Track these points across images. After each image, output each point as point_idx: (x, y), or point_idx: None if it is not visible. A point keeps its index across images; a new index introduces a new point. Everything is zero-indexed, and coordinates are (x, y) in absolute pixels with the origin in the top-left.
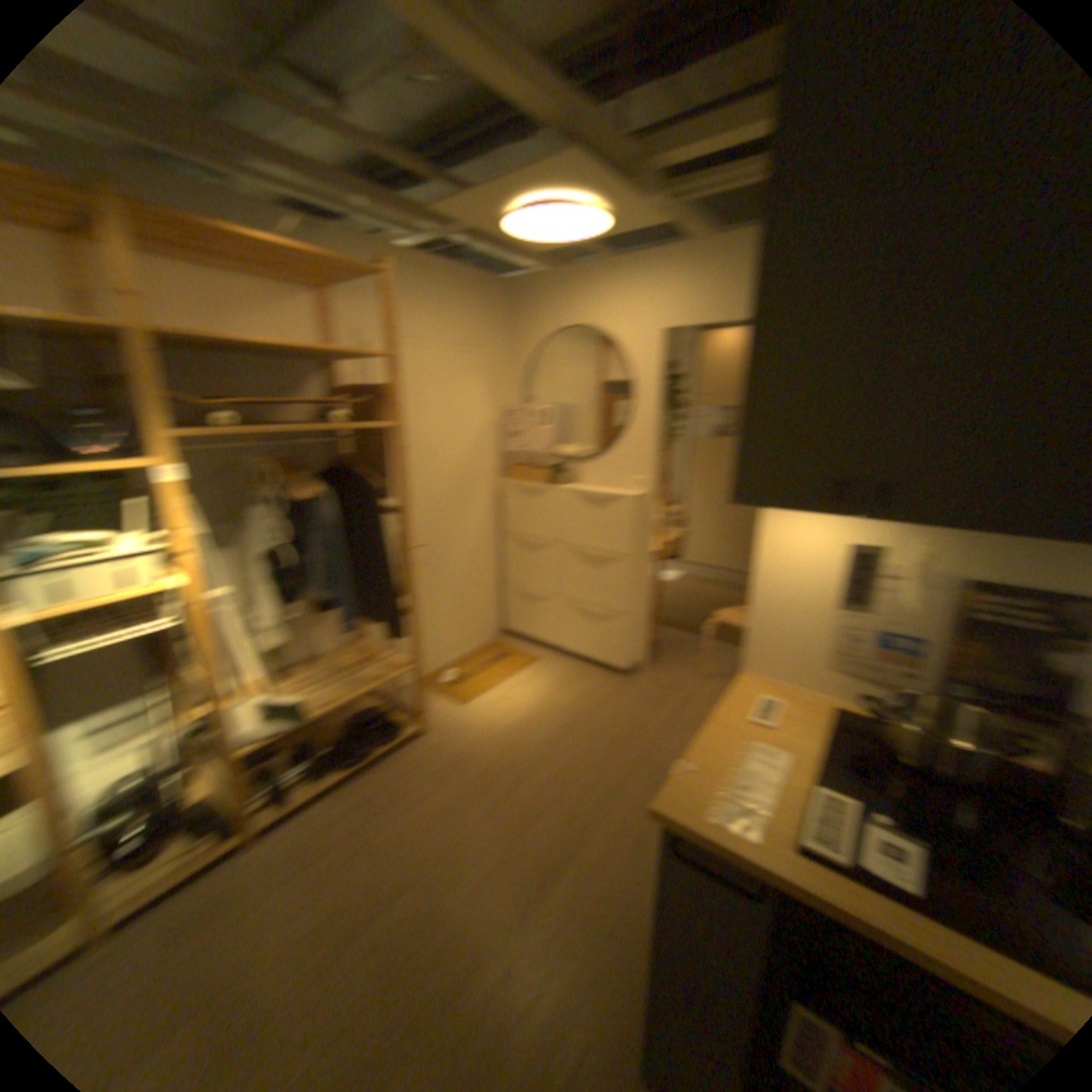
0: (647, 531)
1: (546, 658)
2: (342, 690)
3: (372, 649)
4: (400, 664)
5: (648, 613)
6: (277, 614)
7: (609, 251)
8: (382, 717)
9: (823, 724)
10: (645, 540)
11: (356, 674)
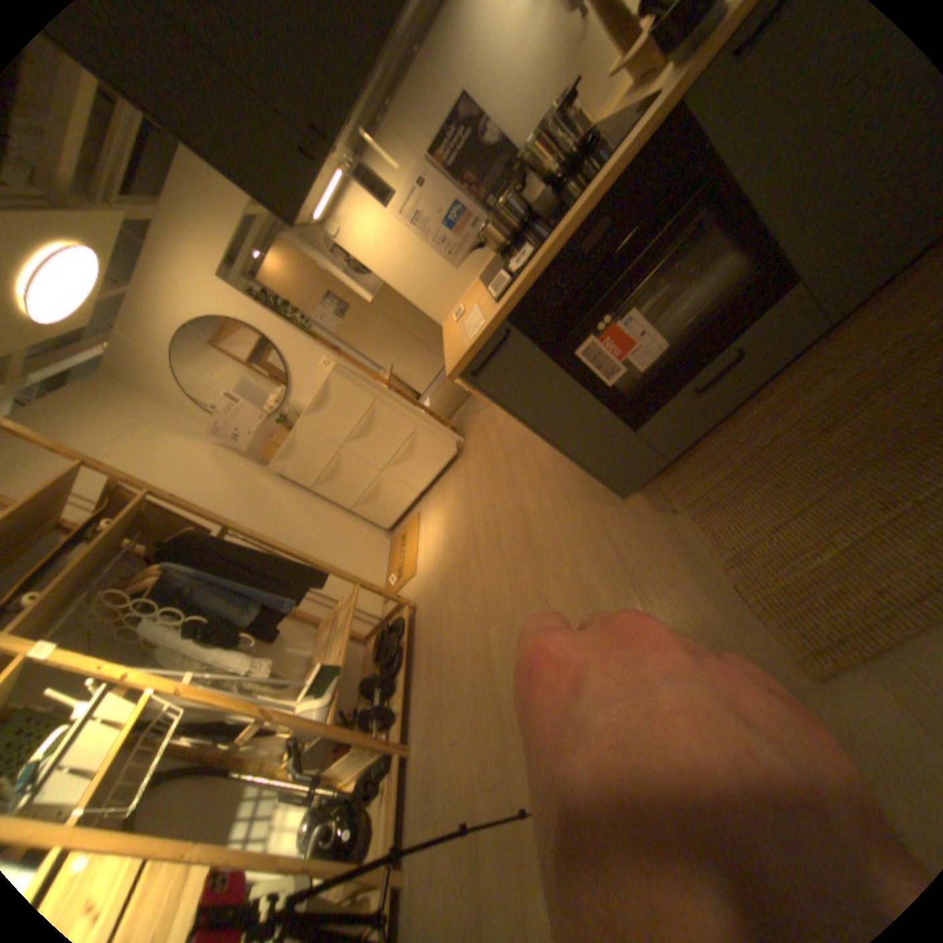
0: (362, 380)
1: (419, 508)
2: (336, 645)
3: (326, 620)
4: (347, 598)
5: (423, 415)
6: (237, 661)
7: (124, 284)
8: (381, 633)
9: (477, 285)
10: (367, 385)
11: (333, 633)
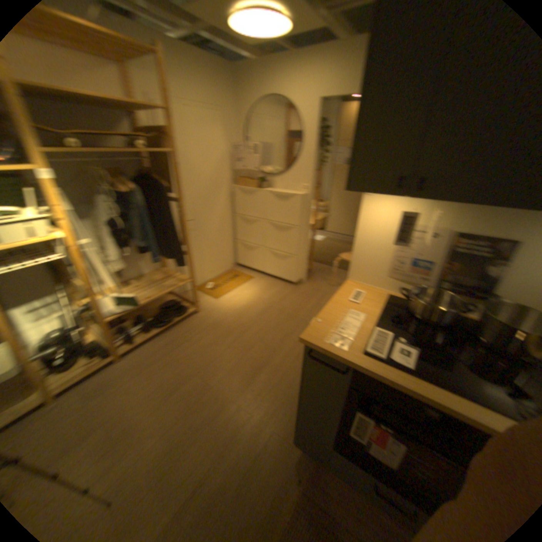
0: (308, 214)
1: (257, 277)
2: (155, 292)
3: (169, 273)
4: (184, 280)
5: (307, 256)
6: (117, 254)
7: (291, 48)
8: (177, 305)
9: (382, 302)
10: (306, 218)
11: (162, 284)
